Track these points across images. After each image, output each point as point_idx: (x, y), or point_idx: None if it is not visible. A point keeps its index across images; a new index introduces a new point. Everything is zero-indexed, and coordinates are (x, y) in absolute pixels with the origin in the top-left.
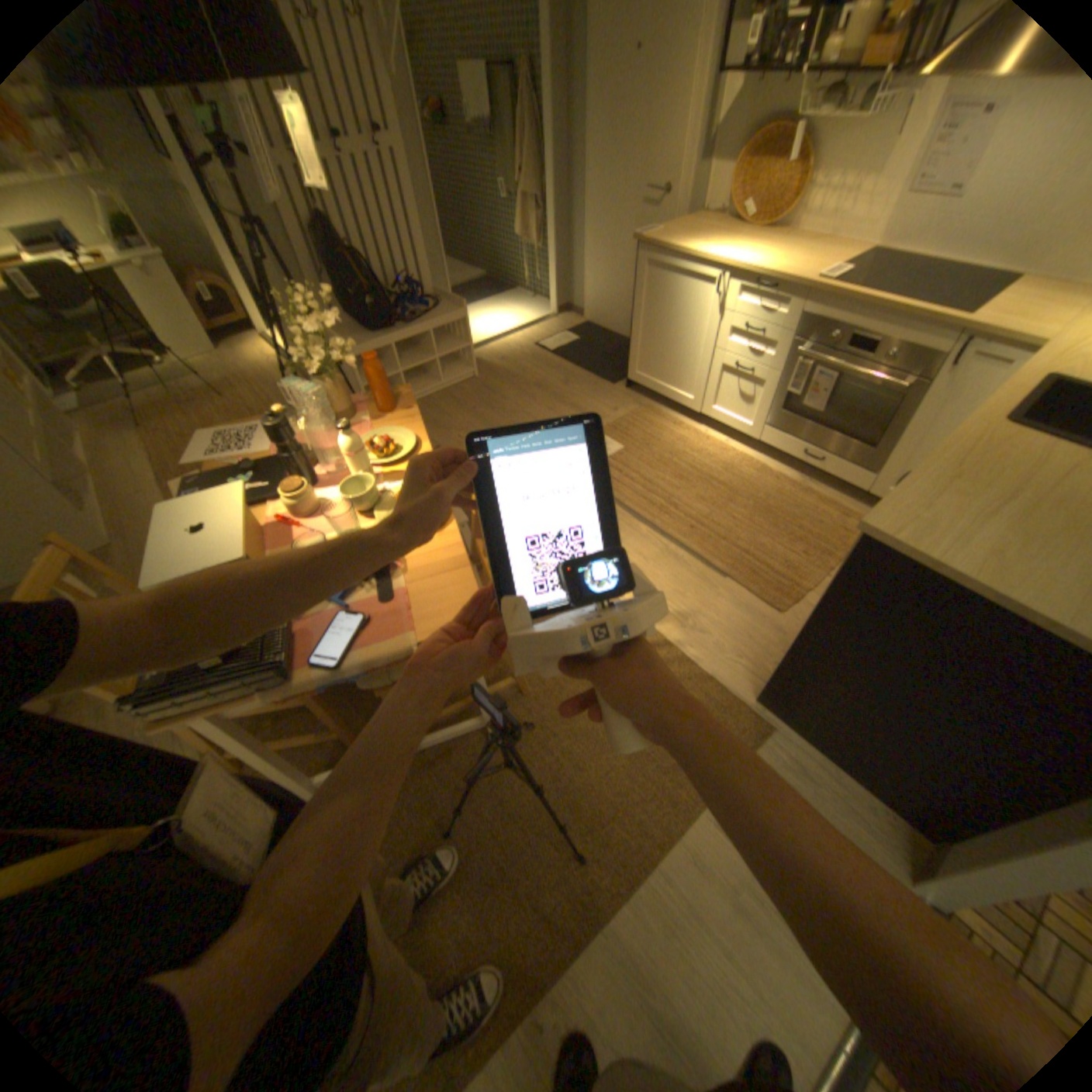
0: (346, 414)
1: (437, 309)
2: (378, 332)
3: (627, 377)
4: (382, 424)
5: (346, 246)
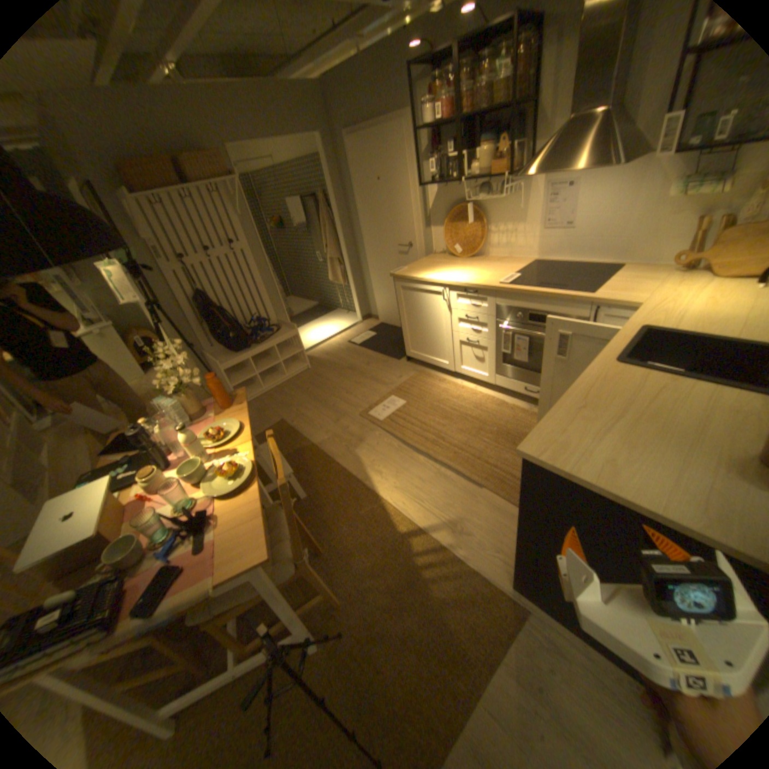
0: (199, 413)
1: (279, 331)
2: (240, 351)
3: (406, 354)
4: (218, 418)
5: (217, 305)
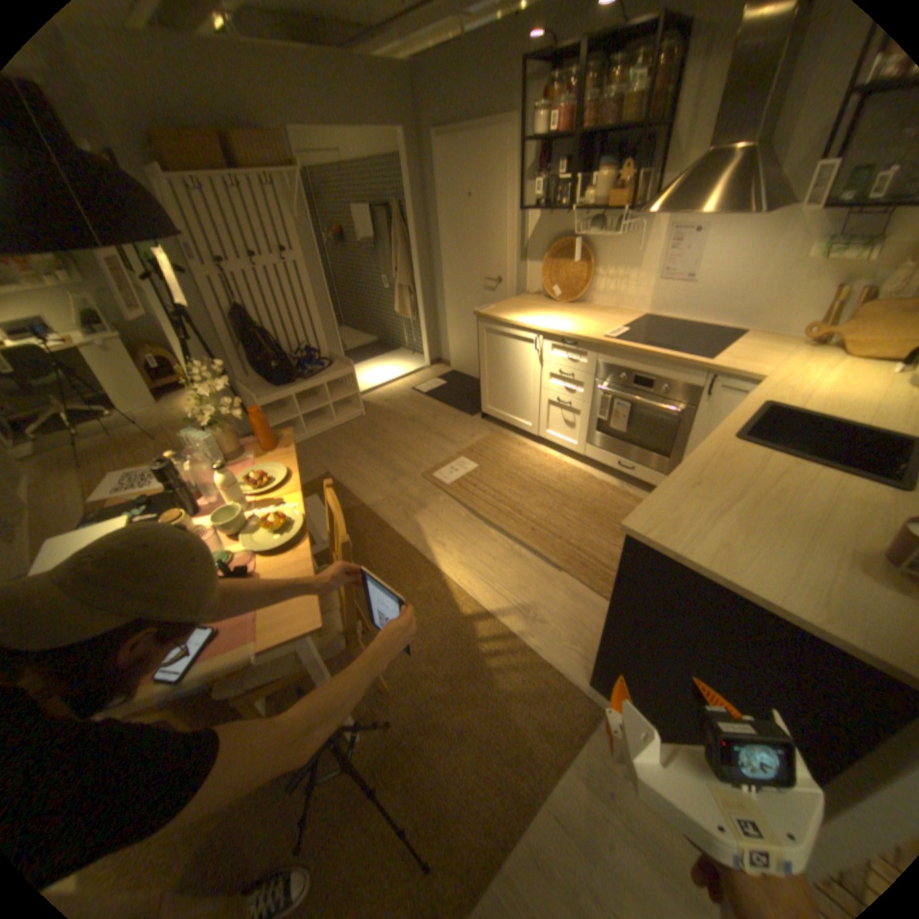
0: (236, 454)
1: (331, 367)
2: (283, 386)
3: (481, 411)
4: (261, 461)
5: (259, 327)
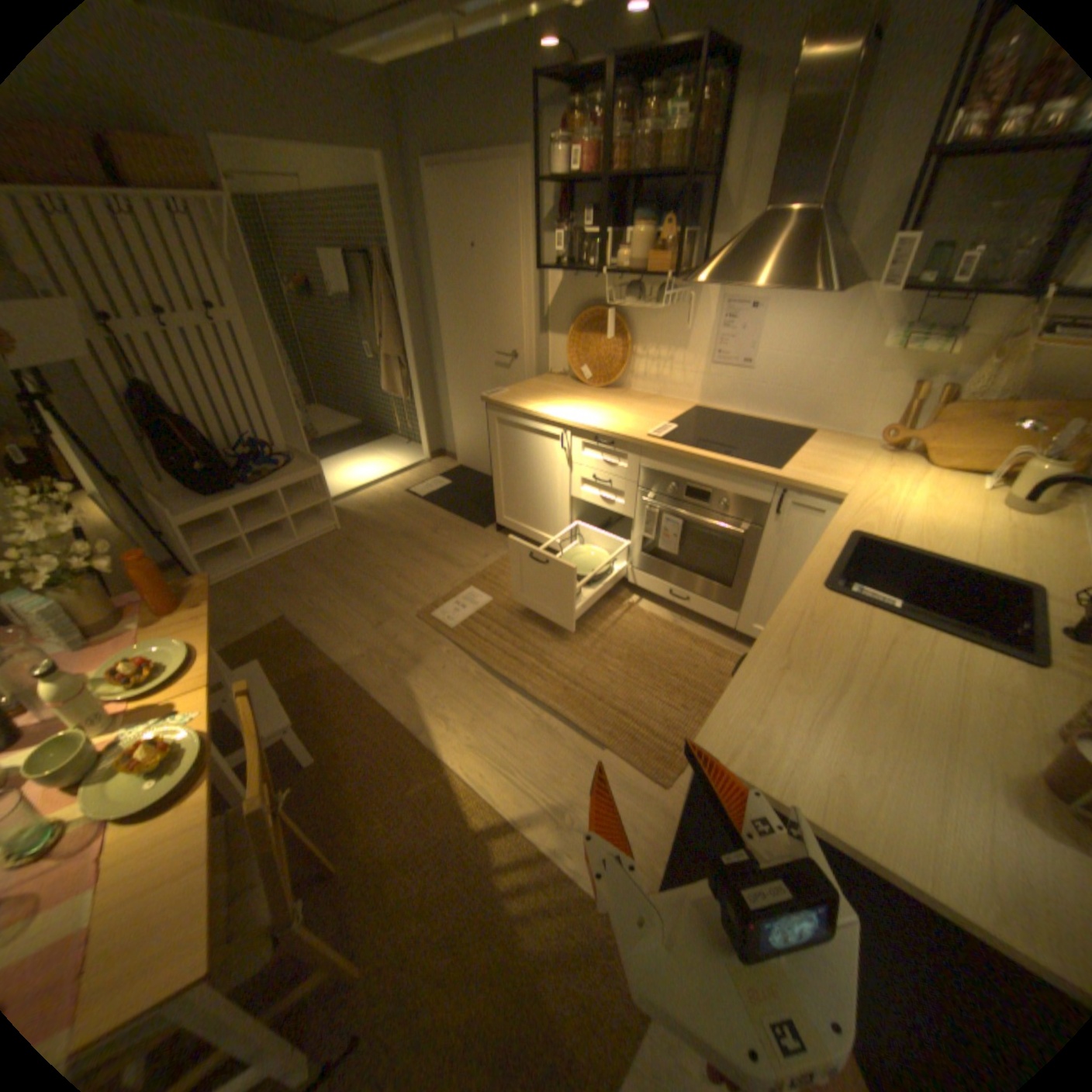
0: (108, 621)
1: (288, 467)
2: (214, 495)
3: (496, 521)
4: (143, 638)
5: (176, 411)
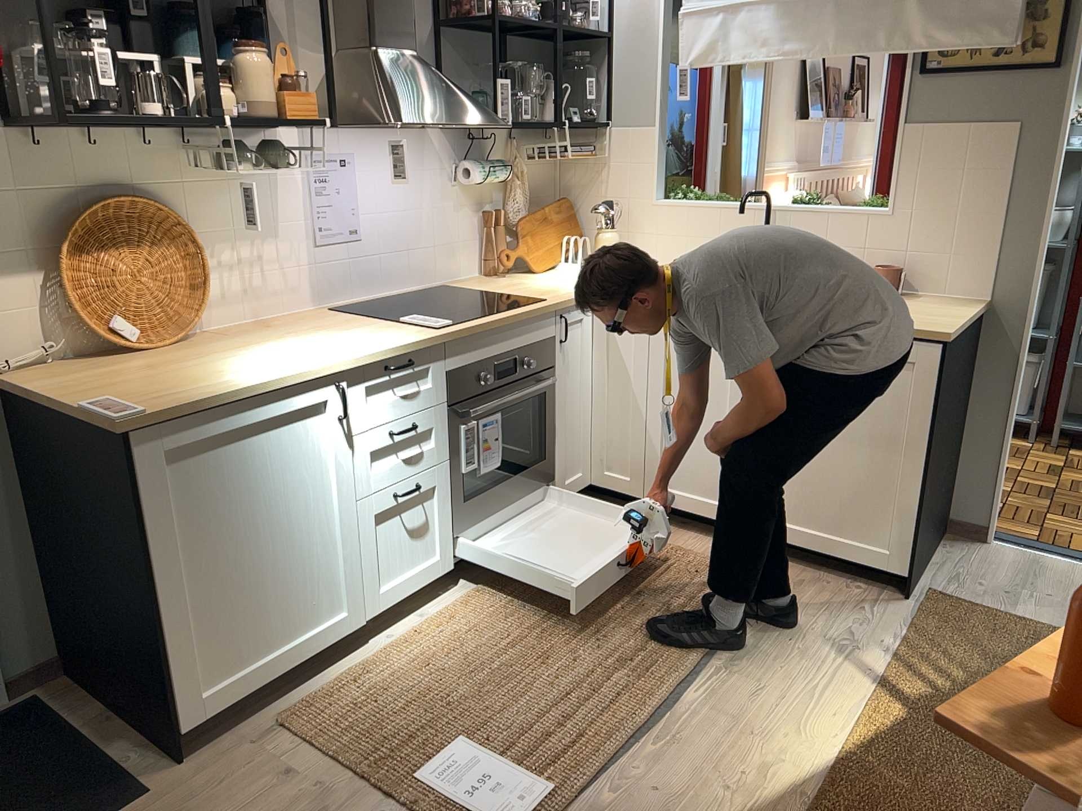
0: None
1: None
2: None
3: (179, 733)
4: None
5: None
